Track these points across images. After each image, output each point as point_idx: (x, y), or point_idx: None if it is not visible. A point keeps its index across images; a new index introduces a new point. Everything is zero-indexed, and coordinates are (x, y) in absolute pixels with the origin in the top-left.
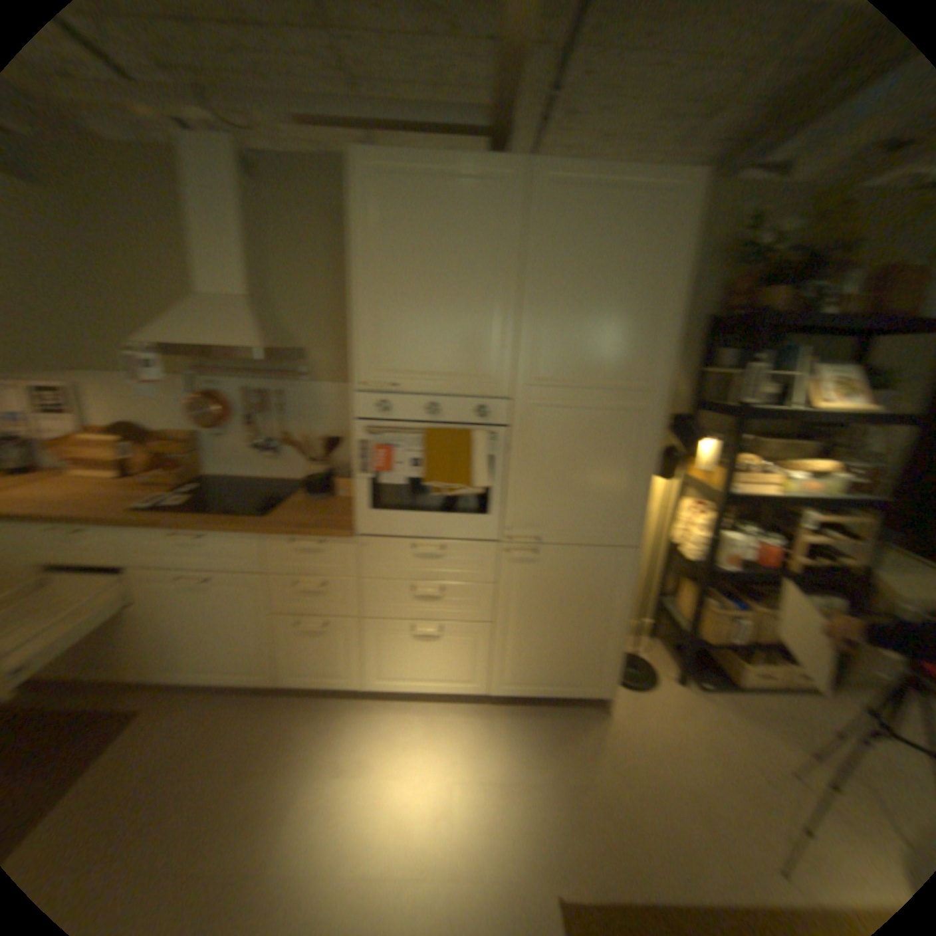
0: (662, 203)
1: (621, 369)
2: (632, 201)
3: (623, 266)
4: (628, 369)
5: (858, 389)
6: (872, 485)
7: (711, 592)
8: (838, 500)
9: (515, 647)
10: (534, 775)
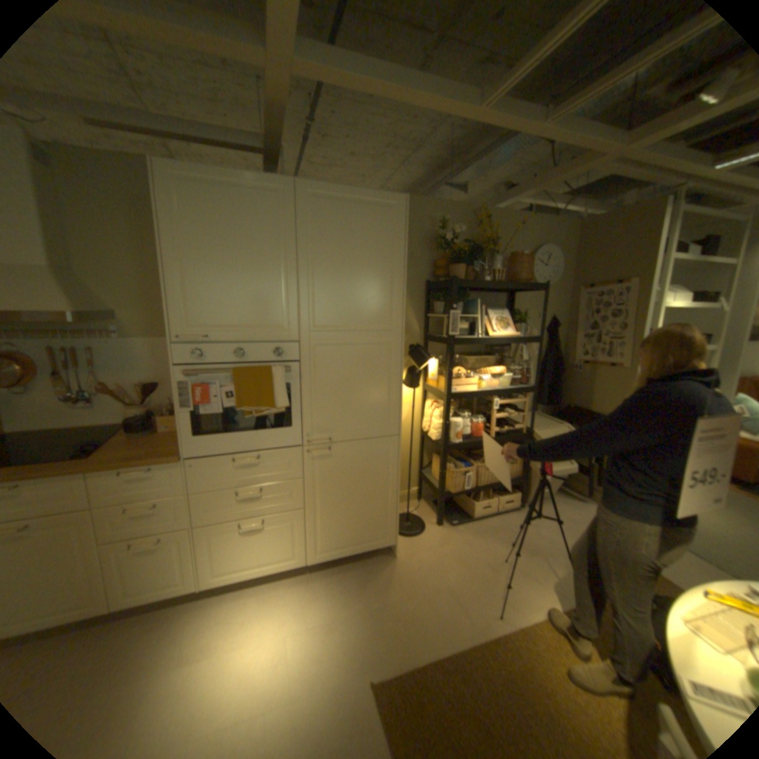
0: (386, 215)
1: (374, 318)
2: (368, 212)
3: (367, 252)
4: (378, 318)
5: (510, 324)
6: (525, 379)
7: (451, 460)
8: (509, 390)
9: (325, 523)
10: (348, 611)
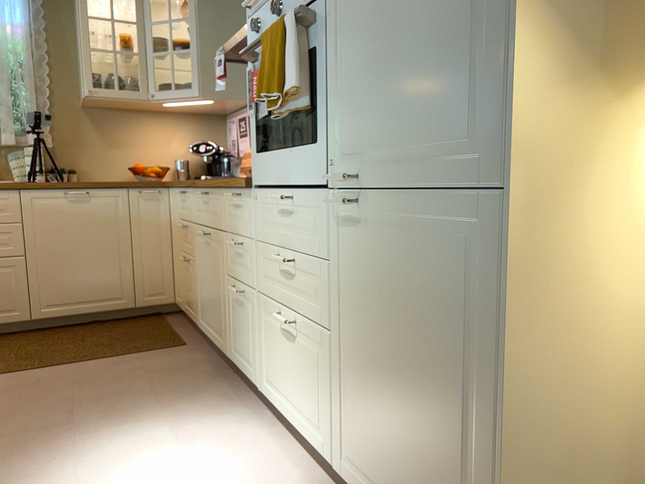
0: None
1: None
2: None
3: None
4: None
5: None
6: None
7: None
8: None
9: (358, 396)
10: None
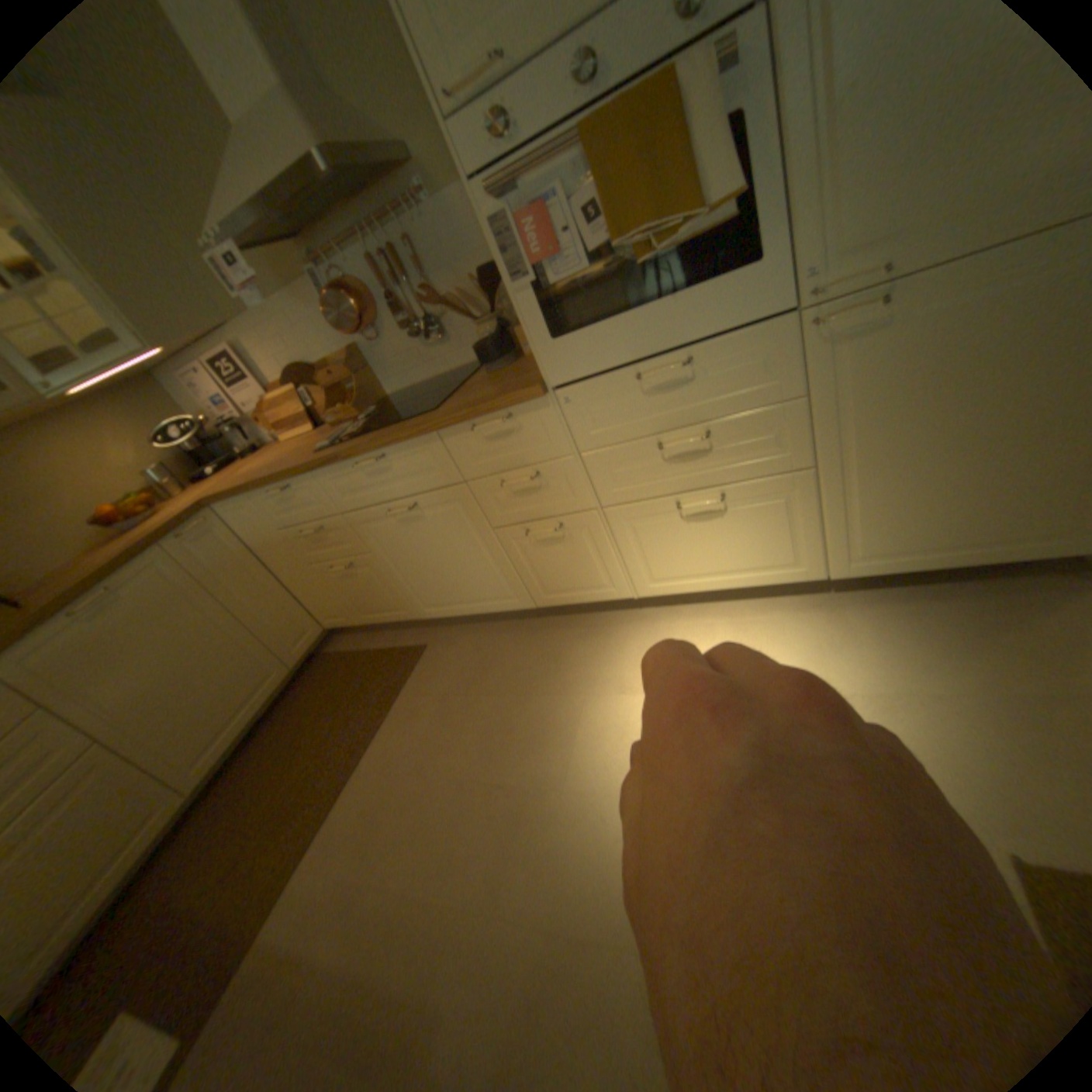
0: None
1: None
2: None
3: None
4: None
5: None
6: None
7: None
8: None
9: (875, 497)
10: (941, 682)
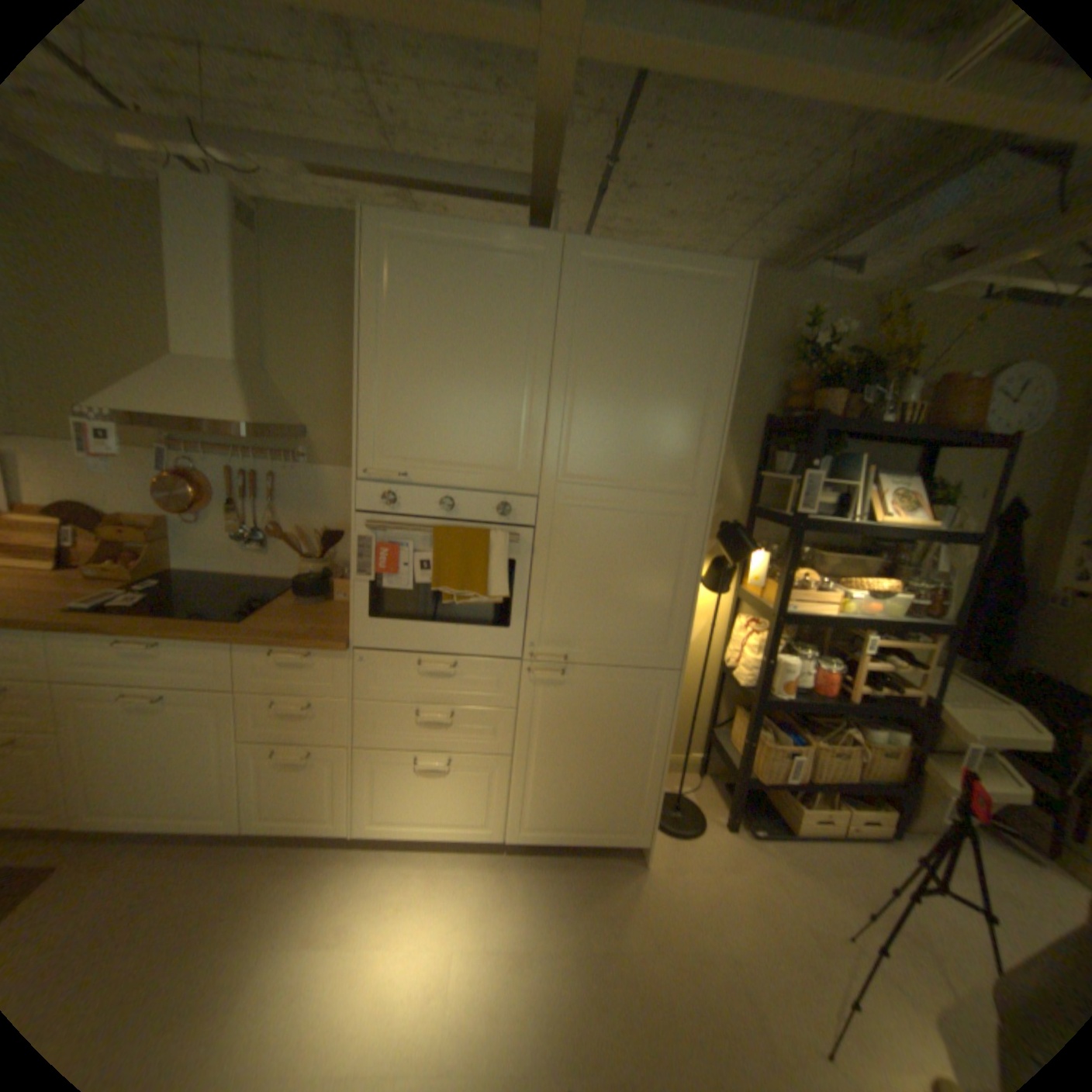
0: (710, 295)
1: (665, 470)
2: (678, 291)
3: (668, 359)
4: (672, 471)
5: (922, 503)
6: (939, 609)
7: (769, 725)
8: (903, 625)
9: (540, 786)
10: (554, 941)
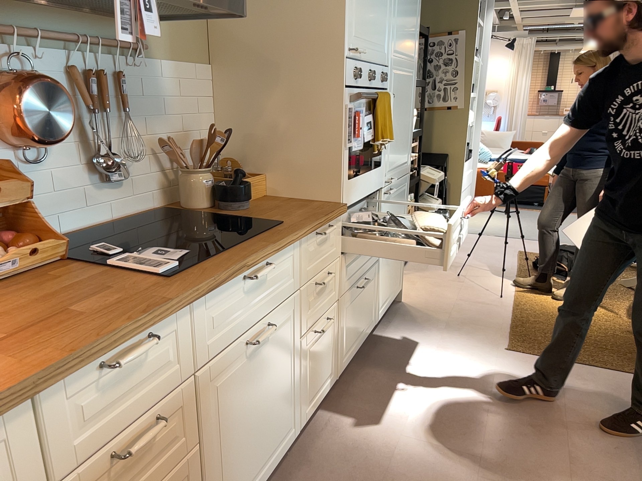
0: None
1: (411, 47)
2: None
3: None
4: (412, 48)
5: None
6: None
7: None
8: None
9: (384, 272)
10: (433, 336)
